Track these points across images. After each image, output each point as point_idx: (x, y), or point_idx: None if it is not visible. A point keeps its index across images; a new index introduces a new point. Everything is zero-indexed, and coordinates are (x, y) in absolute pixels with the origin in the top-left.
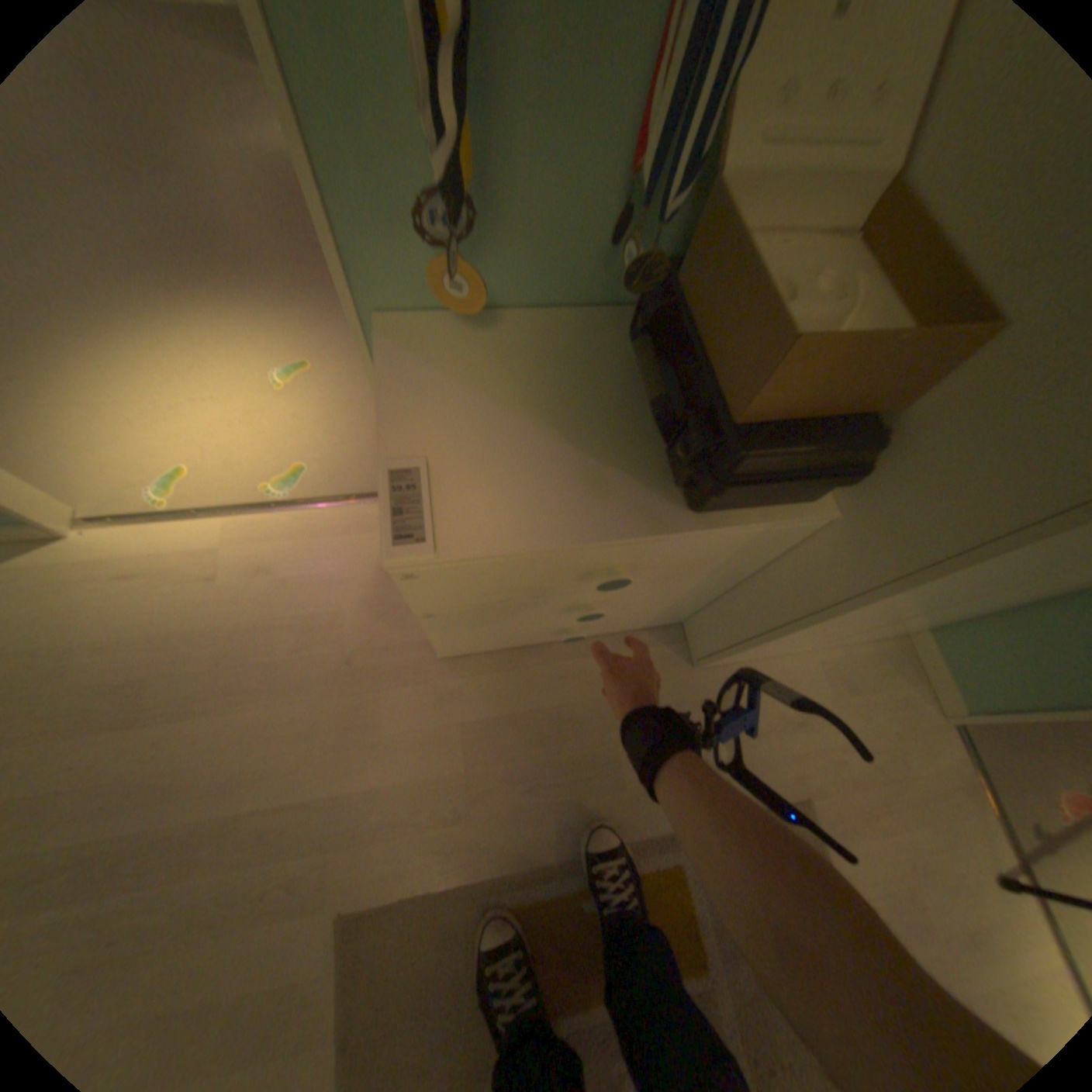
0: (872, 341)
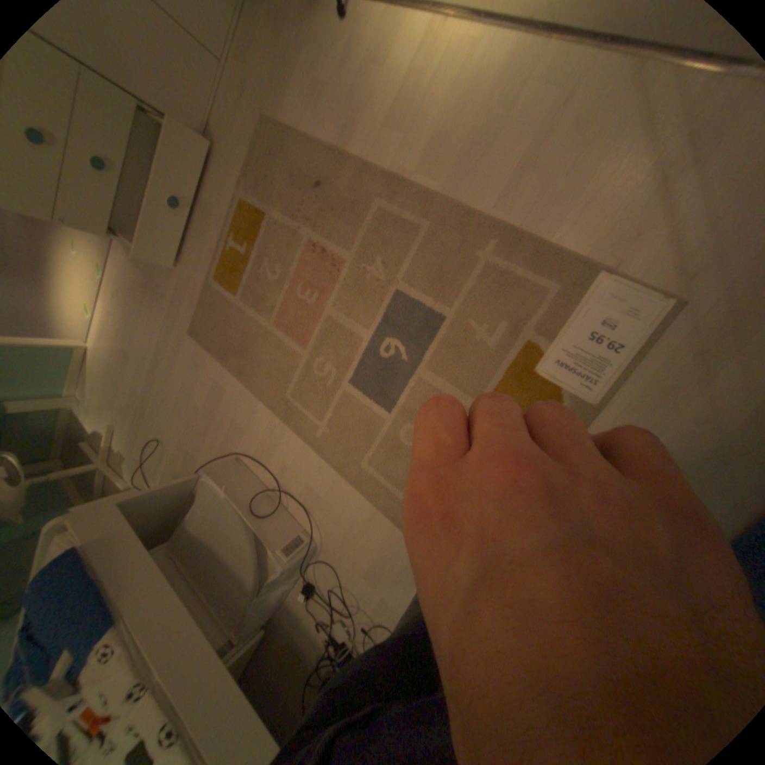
0: None
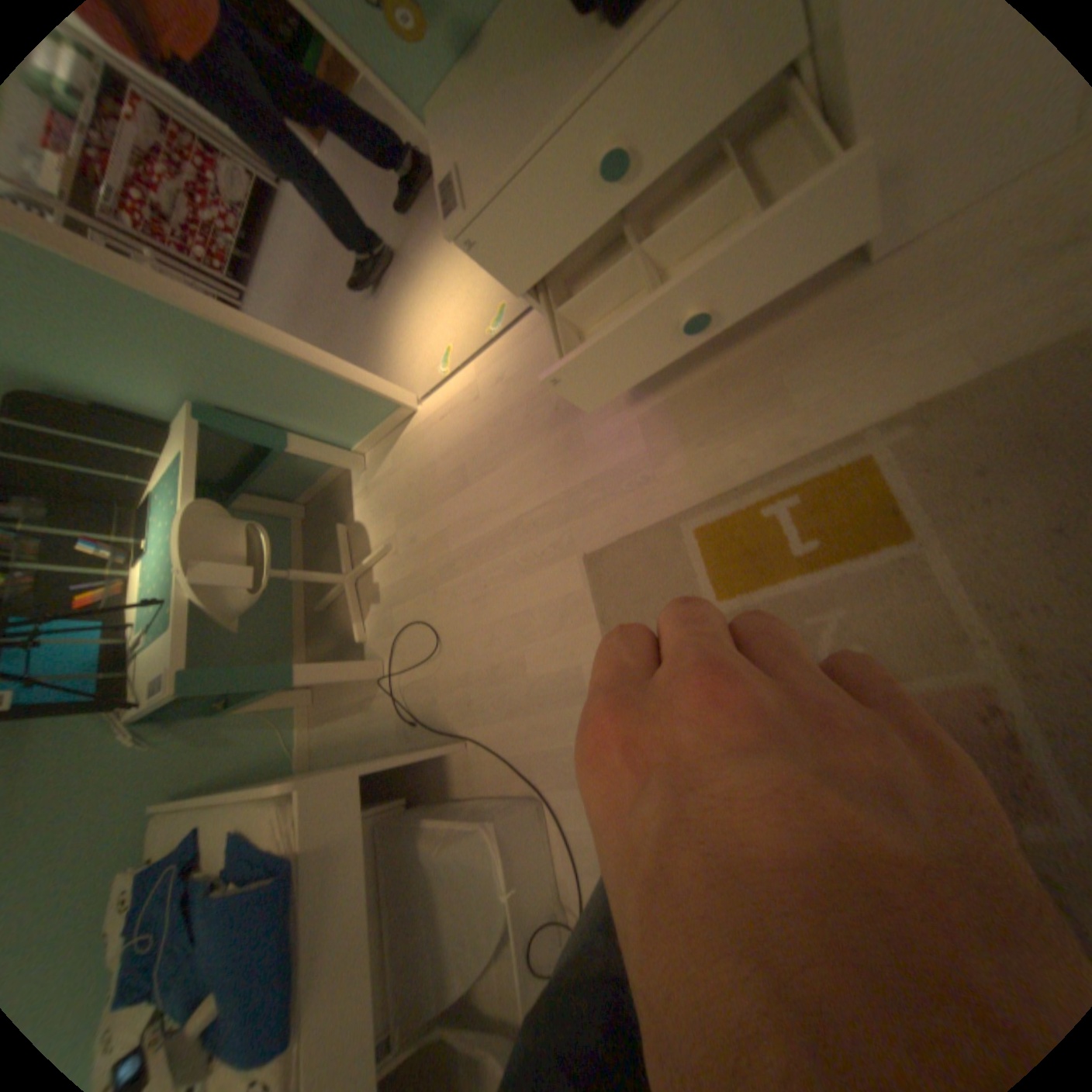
0: None
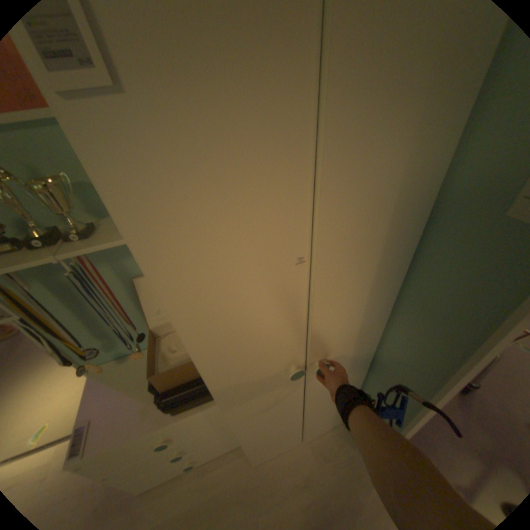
0: (169, 373)
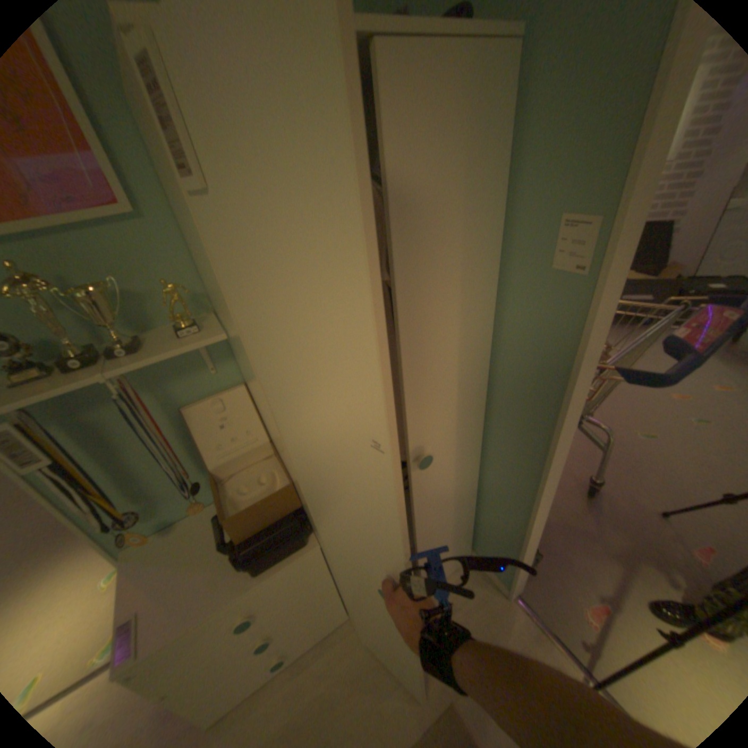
0: (247, 512)
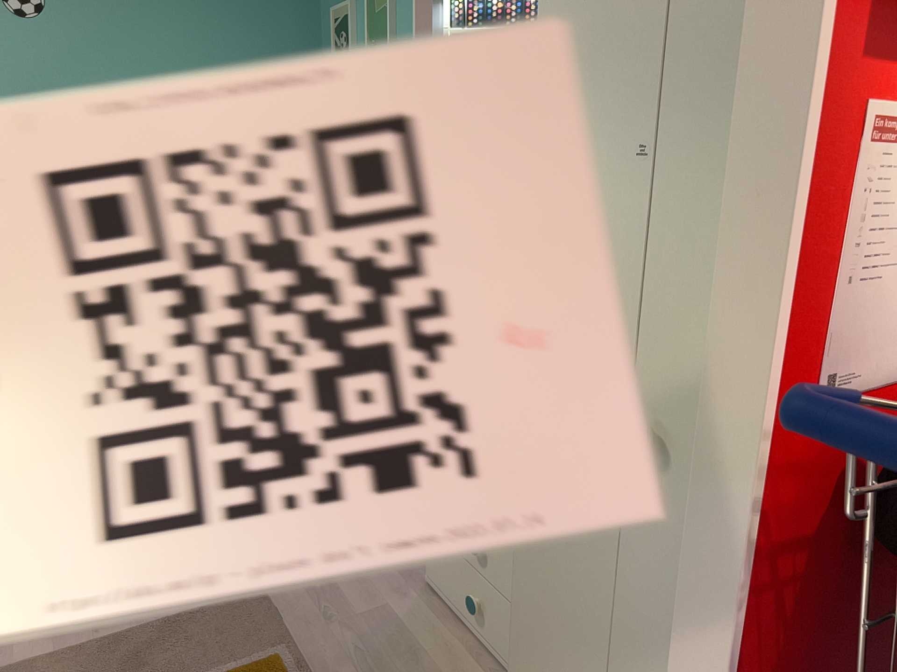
0: None
